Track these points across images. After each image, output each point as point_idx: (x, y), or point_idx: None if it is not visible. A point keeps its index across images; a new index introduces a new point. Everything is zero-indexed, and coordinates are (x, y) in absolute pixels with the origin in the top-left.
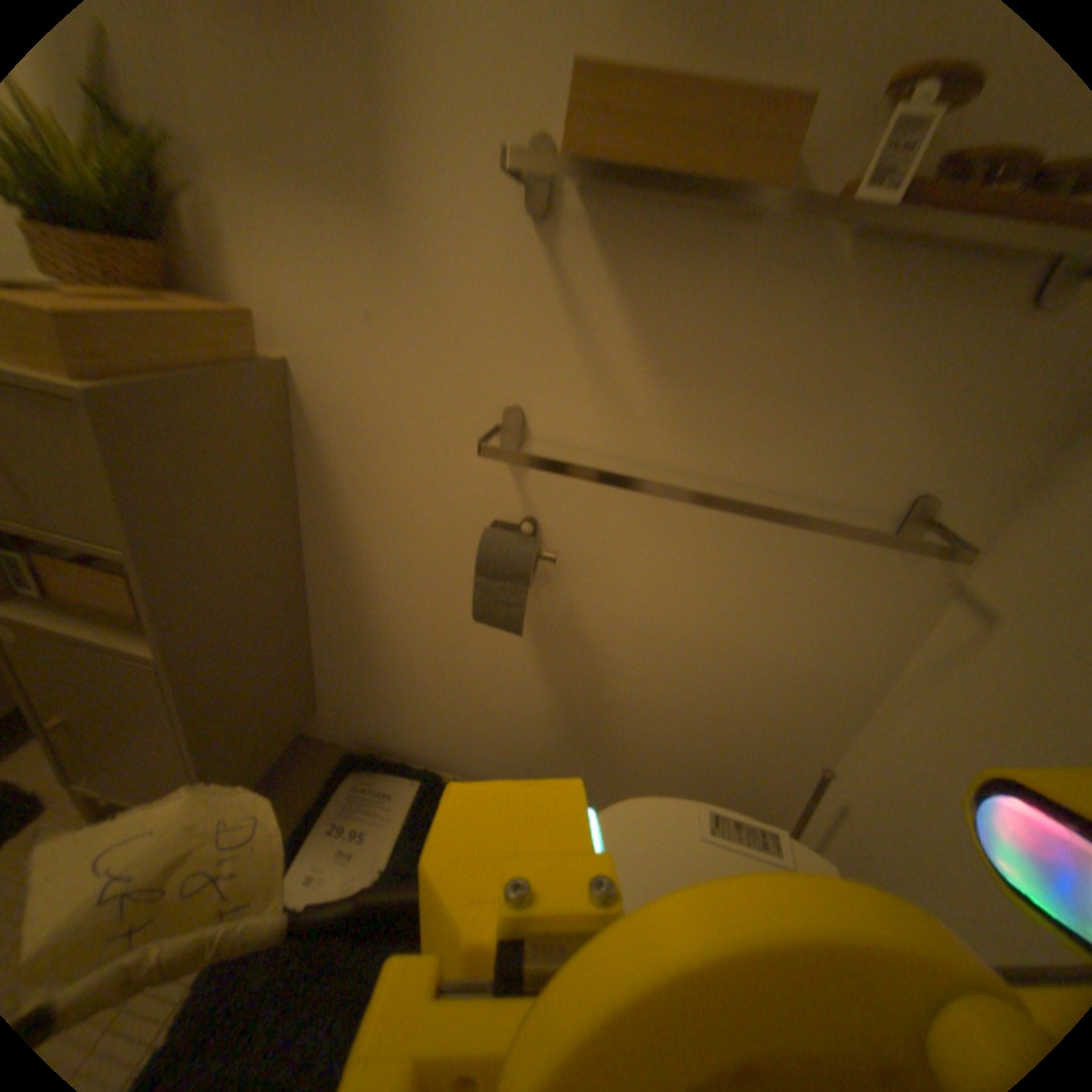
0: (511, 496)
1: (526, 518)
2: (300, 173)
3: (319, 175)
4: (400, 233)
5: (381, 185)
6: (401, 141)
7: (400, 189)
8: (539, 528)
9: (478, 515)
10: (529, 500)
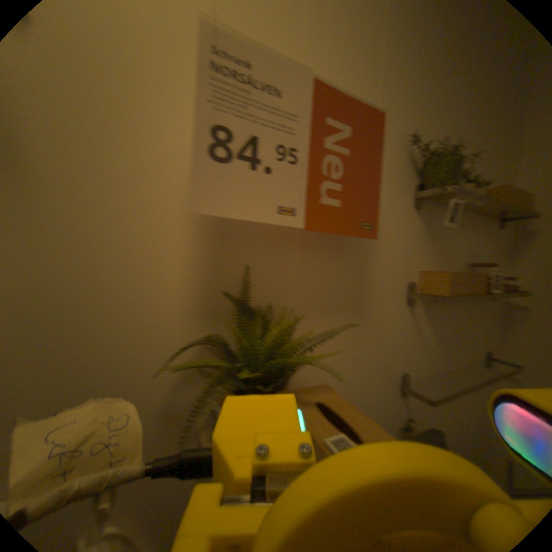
0: (405, 413)
1: (410, 420)
2: (336, 309)
3: (344, 308)
4: (372, 322)
5: (366, 307)
6: (374, 290)
7: (373, 306)
8: (415, 422)
9: (394, 431)
10: (411, 411)
